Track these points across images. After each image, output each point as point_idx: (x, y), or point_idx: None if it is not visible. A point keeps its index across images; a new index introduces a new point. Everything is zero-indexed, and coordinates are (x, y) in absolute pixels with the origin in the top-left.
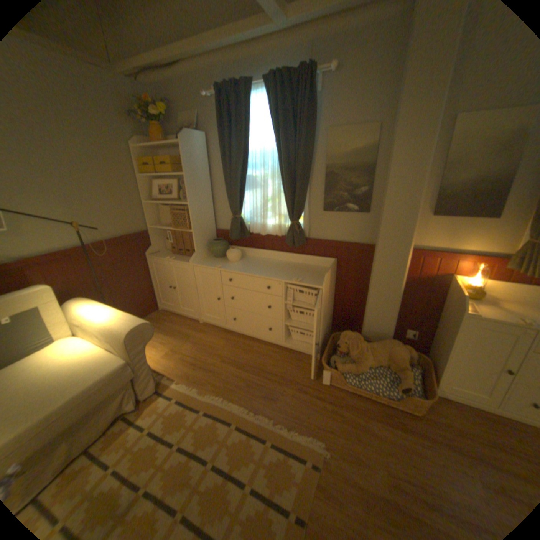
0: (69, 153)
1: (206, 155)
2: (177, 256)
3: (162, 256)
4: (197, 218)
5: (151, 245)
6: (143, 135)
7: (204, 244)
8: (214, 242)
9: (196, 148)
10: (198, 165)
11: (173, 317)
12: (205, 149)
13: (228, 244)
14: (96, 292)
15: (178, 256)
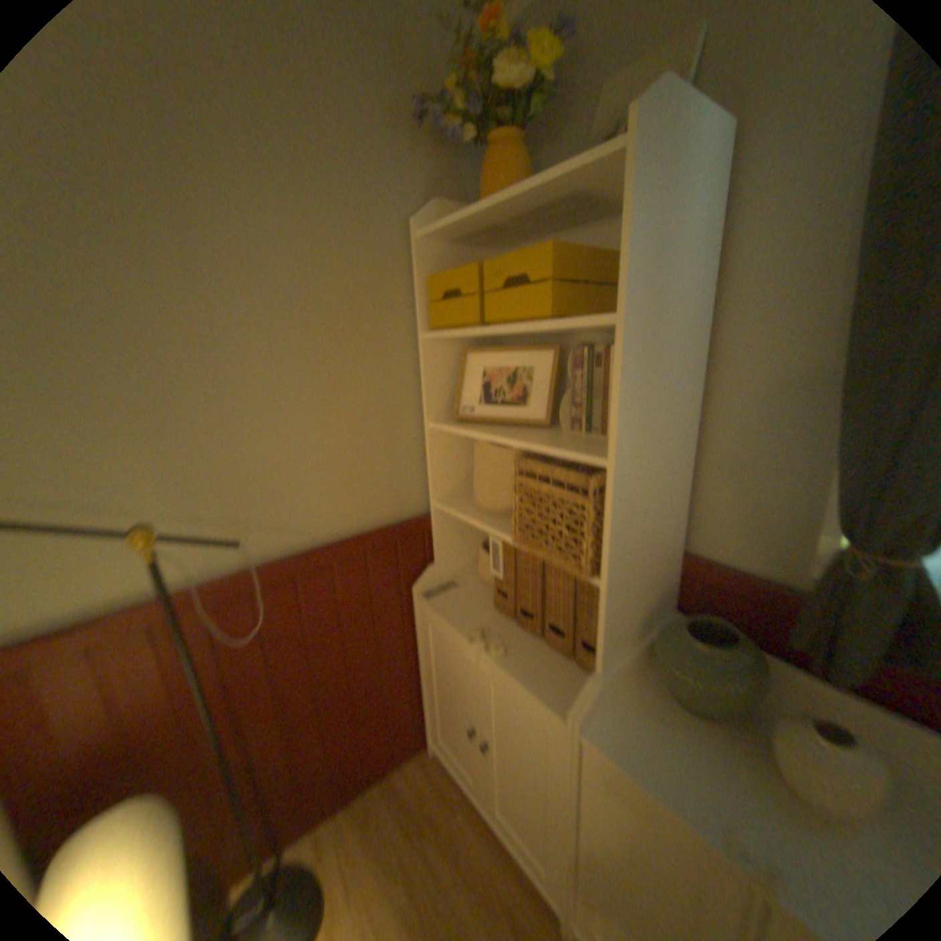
0: (194, 253)
1: (722, 230)
2: (512, 629)
3: (462, 614)
4: (638, 524)
5: (436, 561)
6: (462, 201)
7: (639, 630)
8: (701, 648)
9: (694, 189)
10: (685, 277)
11: (467, 825)
12: (726, 203)
13: (772, 669)
14: (236, 734)
15: (518, 637)
